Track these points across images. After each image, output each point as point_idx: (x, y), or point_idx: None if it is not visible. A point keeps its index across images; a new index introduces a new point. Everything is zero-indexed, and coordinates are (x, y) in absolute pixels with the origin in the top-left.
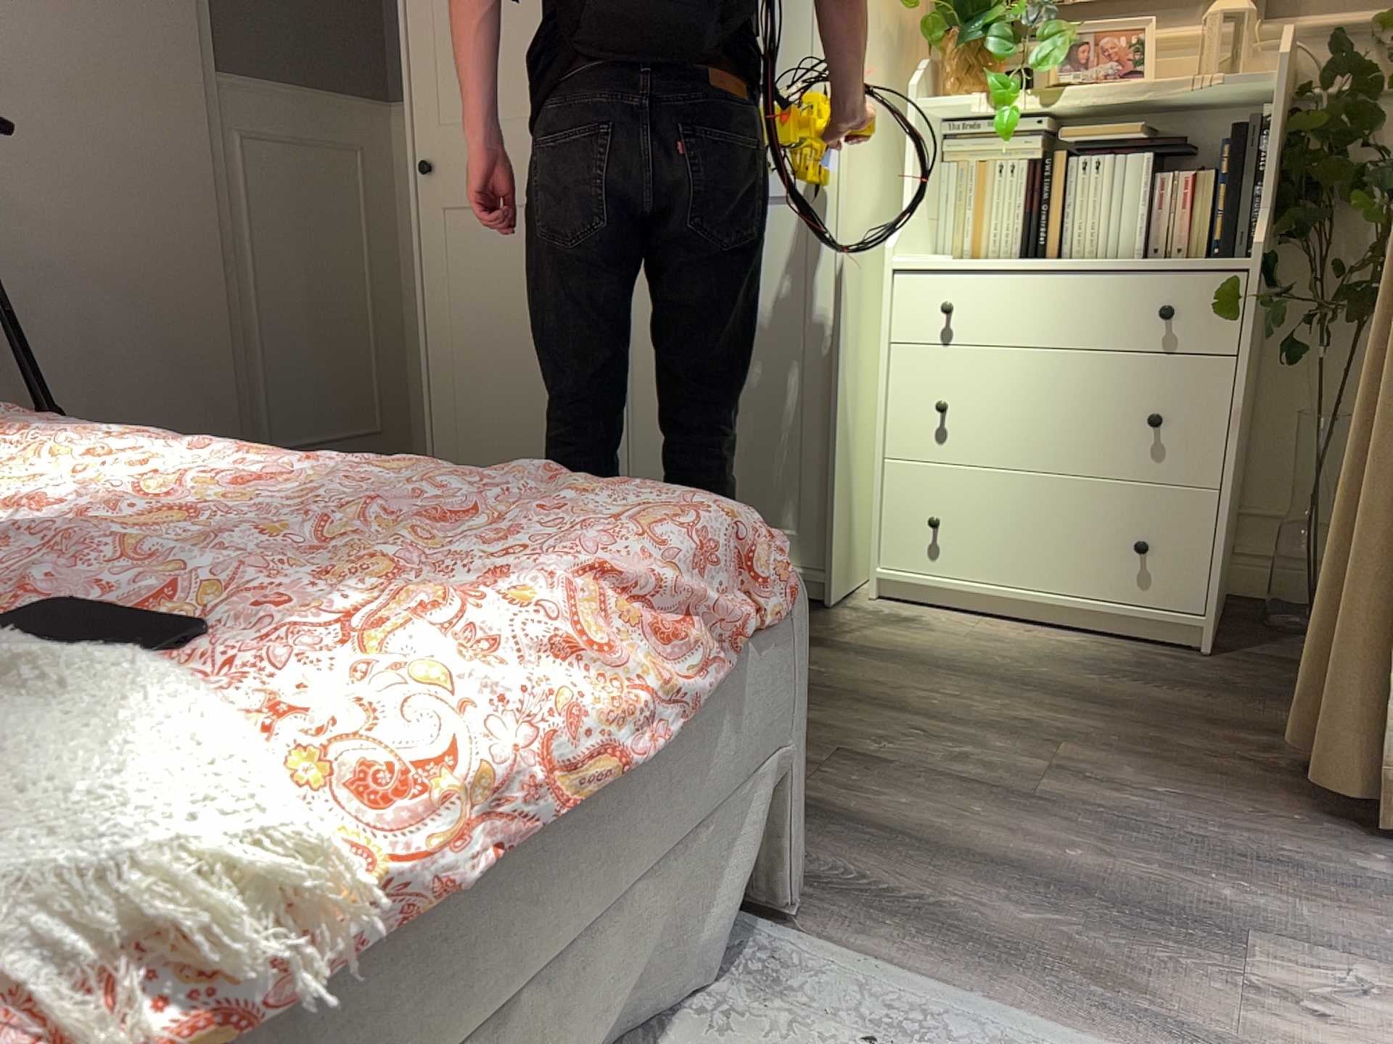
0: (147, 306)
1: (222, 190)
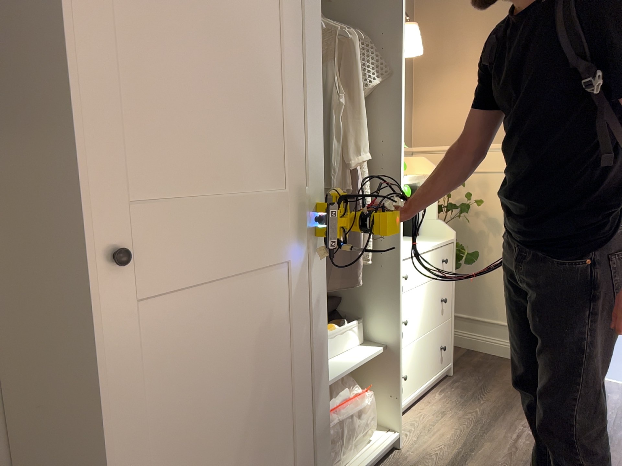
0: None
1: None
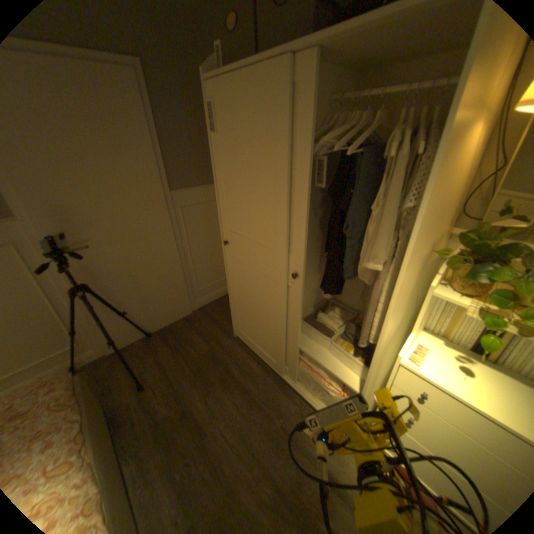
0: (152, 269)
1: (174, 227)
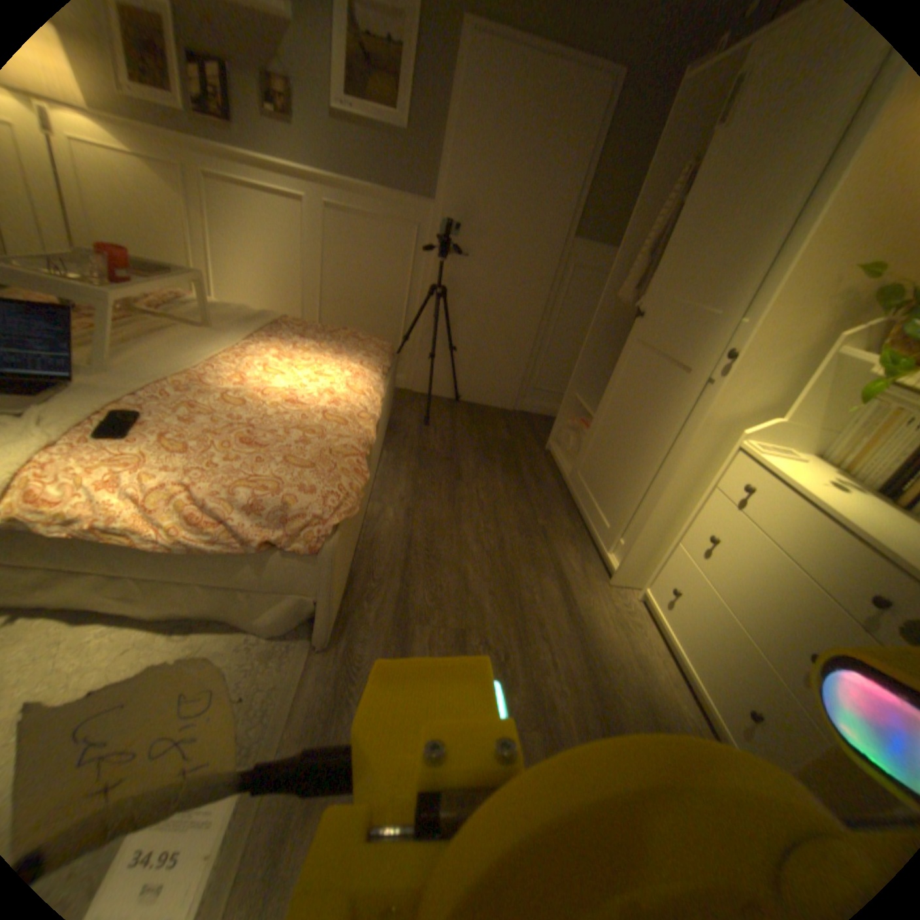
0: (504, 321)
1: (553, 284)
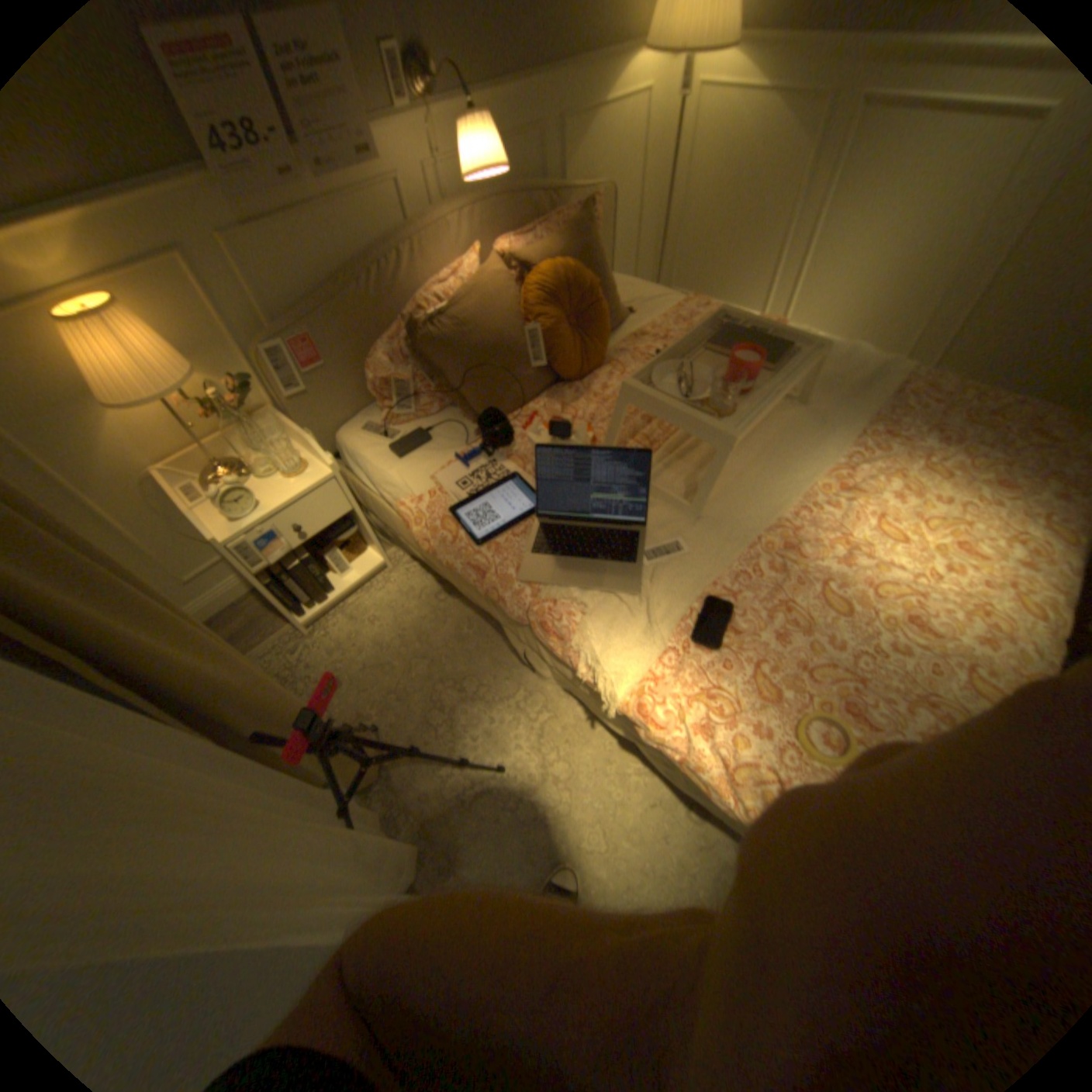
0: None
1: None
